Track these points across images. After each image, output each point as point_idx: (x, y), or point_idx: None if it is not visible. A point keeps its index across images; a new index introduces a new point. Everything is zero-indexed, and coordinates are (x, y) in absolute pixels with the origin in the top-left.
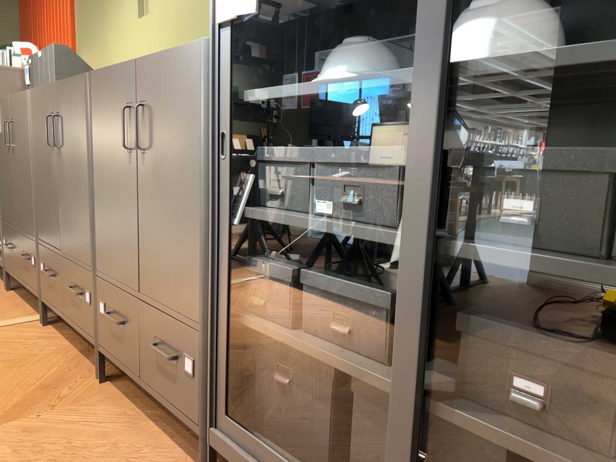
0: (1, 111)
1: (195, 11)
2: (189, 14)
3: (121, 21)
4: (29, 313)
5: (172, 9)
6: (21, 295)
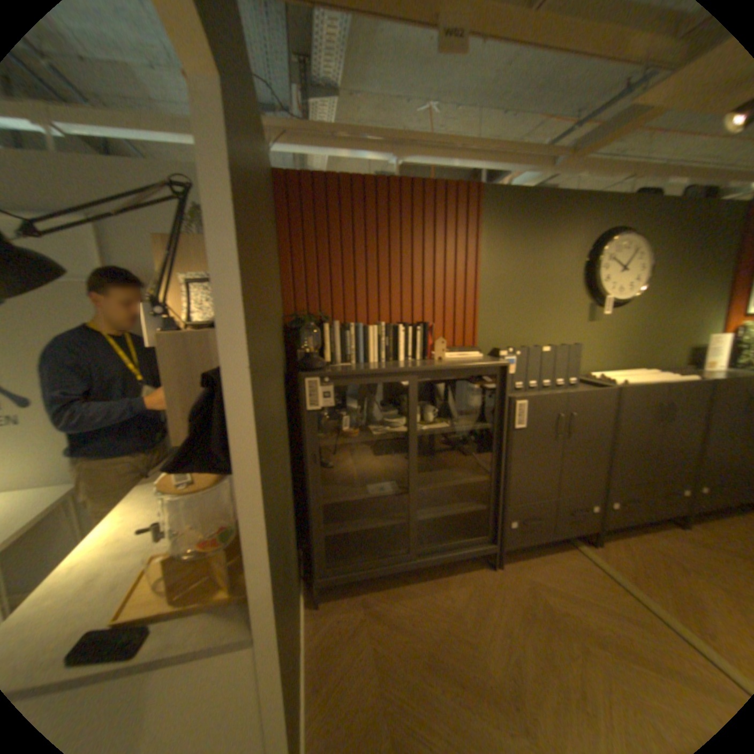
0: (538, 406)
1: (646, 328)
2: (641, 328)
3: (565, 318)
4: (570, 556)
5: (626, 323)
6: (515, 562)
